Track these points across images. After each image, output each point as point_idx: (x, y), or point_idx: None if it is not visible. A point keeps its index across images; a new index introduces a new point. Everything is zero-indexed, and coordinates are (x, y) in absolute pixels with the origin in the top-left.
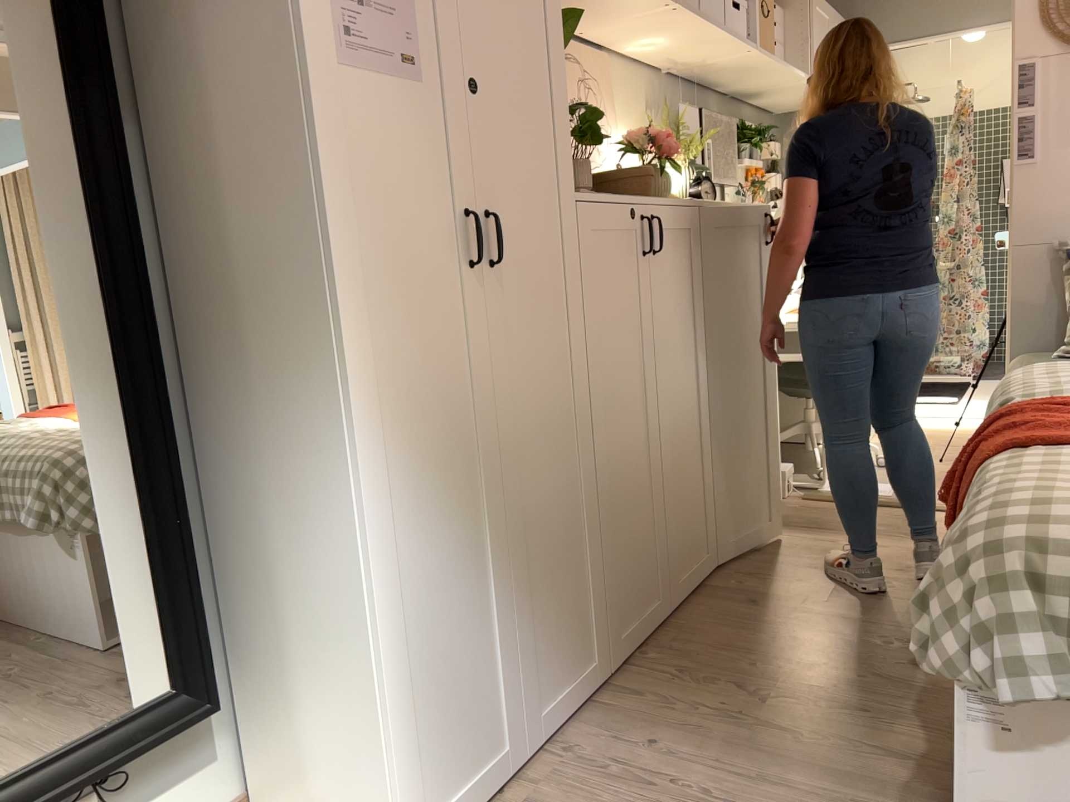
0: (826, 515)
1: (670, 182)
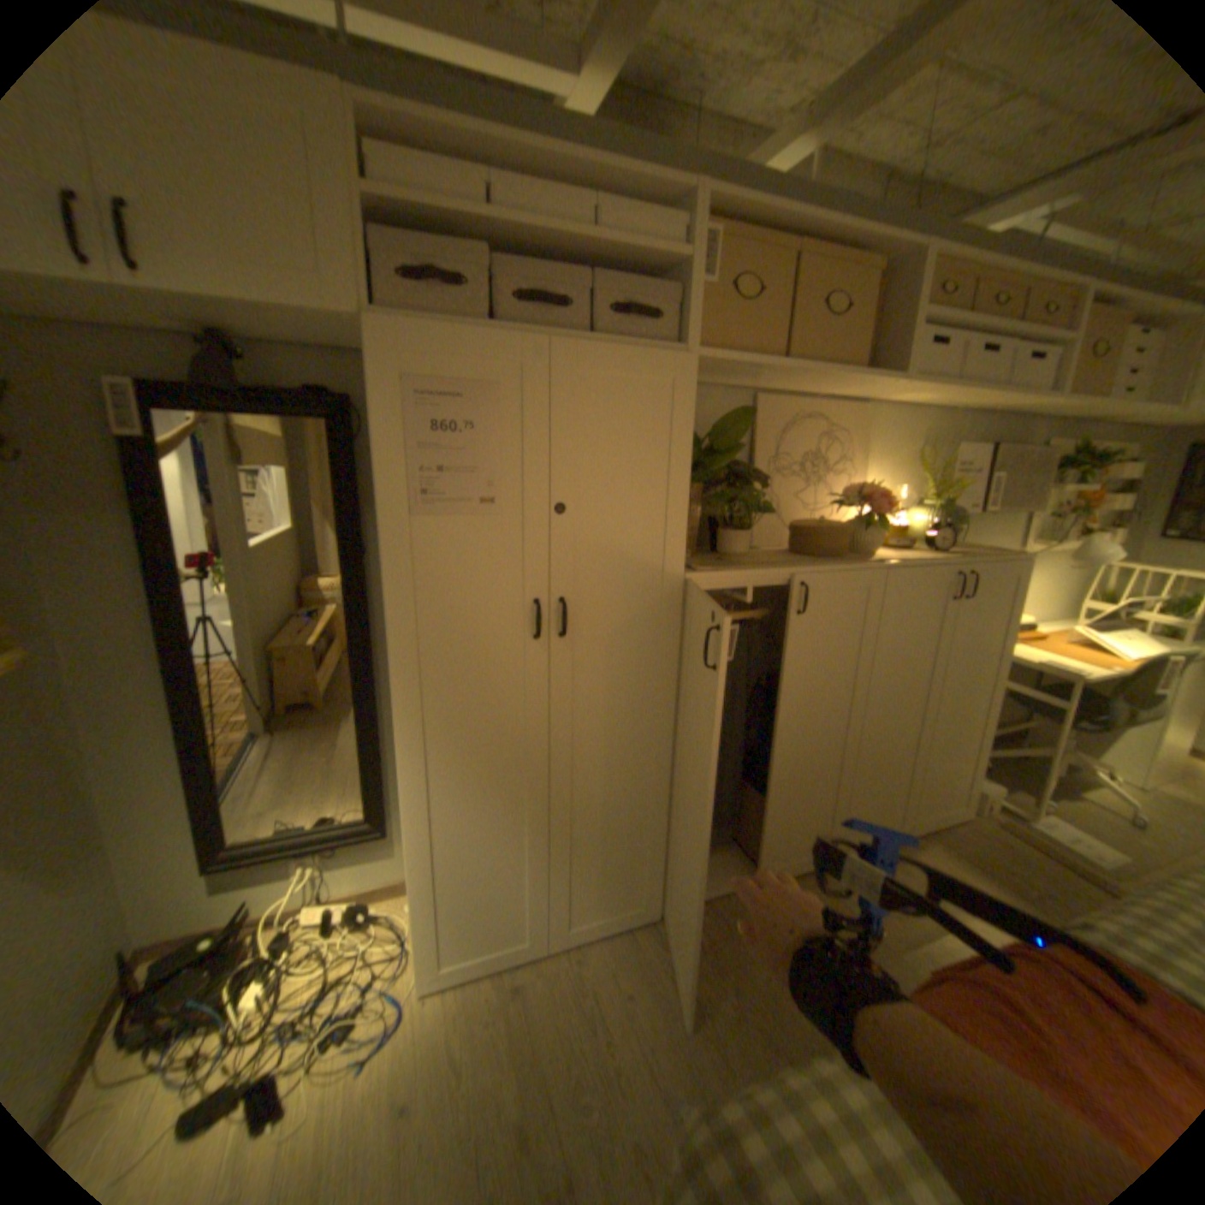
0: (1004, 858)
1: (878, 537)
